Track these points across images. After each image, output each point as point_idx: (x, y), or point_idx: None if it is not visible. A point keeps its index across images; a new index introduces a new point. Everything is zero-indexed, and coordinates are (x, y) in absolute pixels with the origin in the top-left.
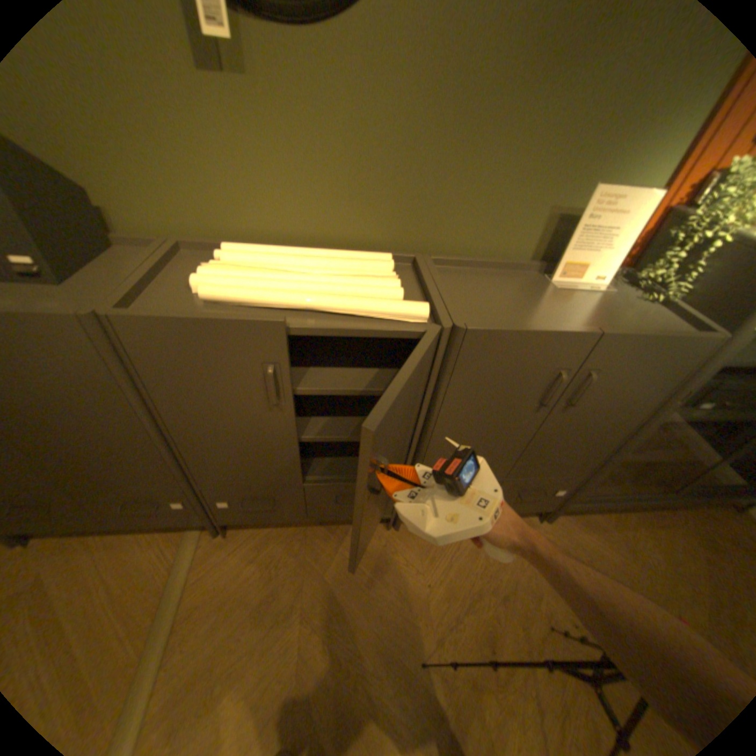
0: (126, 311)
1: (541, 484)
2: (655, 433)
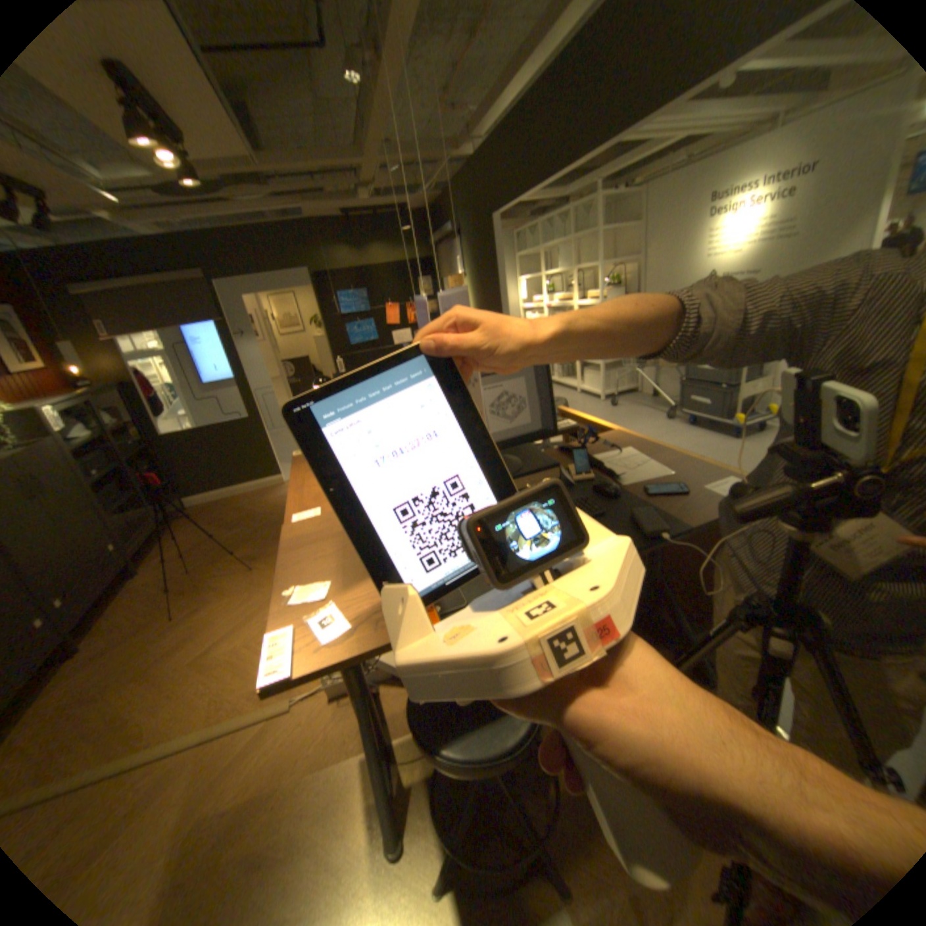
0: None
1: (95, 547)
2: (98, 495)
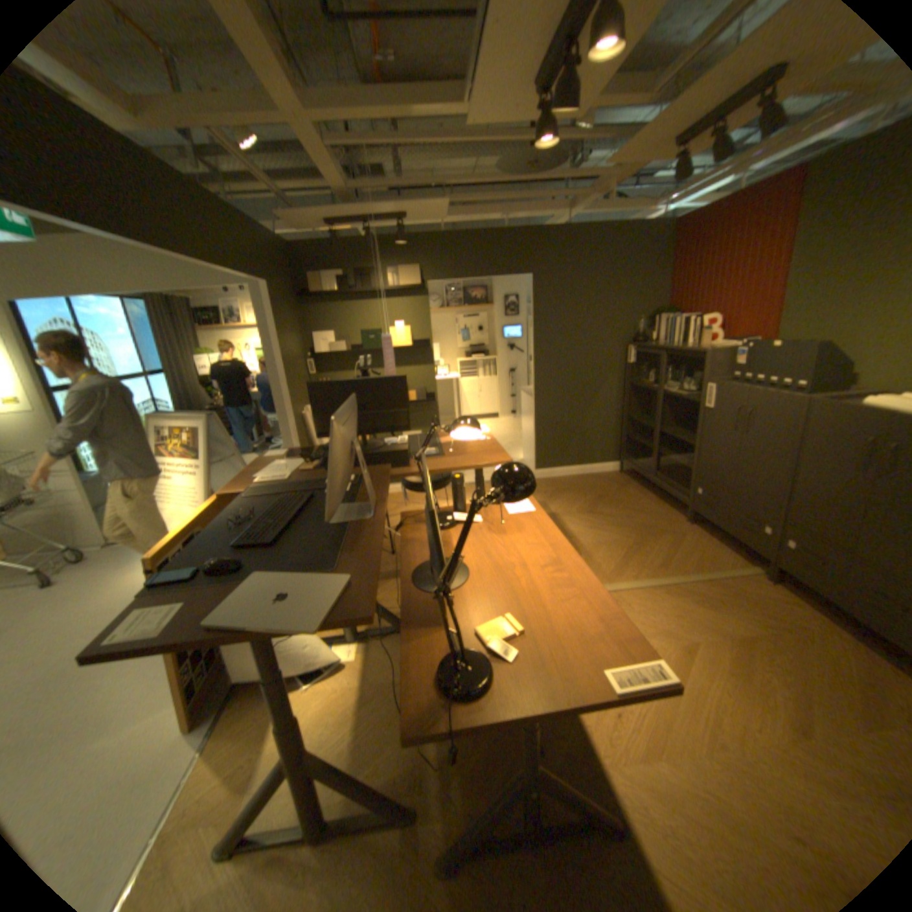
0: (823, 398)
1: None
2: None
